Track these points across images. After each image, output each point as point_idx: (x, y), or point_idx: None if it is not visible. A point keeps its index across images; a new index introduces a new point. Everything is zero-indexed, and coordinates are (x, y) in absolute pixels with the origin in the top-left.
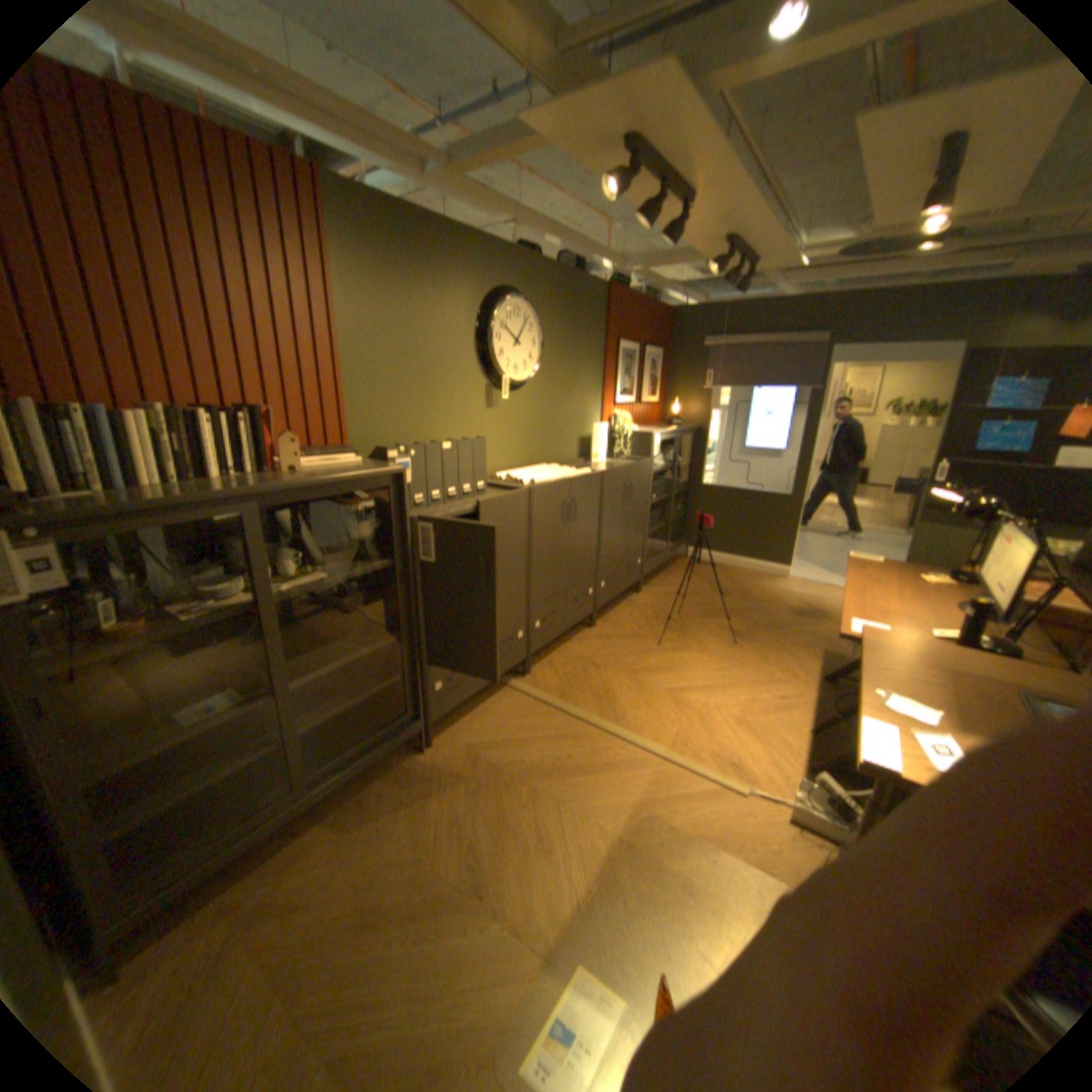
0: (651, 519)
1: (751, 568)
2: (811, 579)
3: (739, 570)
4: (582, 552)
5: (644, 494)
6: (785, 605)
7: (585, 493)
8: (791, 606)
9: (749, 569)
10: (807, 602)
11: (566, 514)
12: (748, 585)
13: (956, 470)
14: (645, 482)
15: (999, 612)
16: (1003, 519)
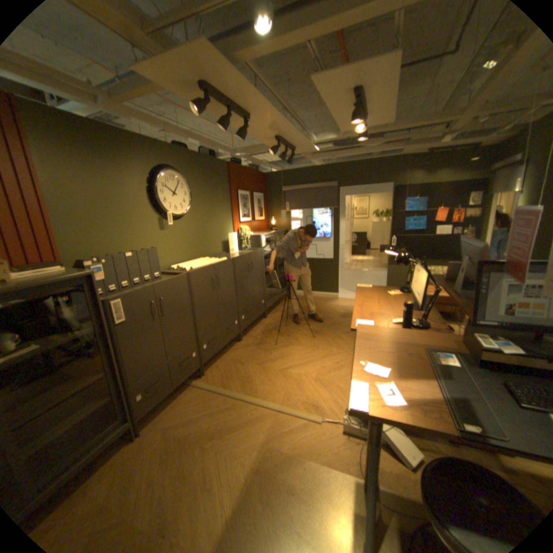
0: (266, 279)
1: (320, 296)
2: (348, 298)
3: (315, 298)
4: (227, 302)
5: (259, 267)
6: (336, 313)
7: (223, 271)
8: (339, 313)
9: (319, 297)
10: (346, 310)
11: (214, 284)
12: (319, 306)
13: (398, 240)
14: (259, 261)
15: (416, 307)
16: (413, 262)
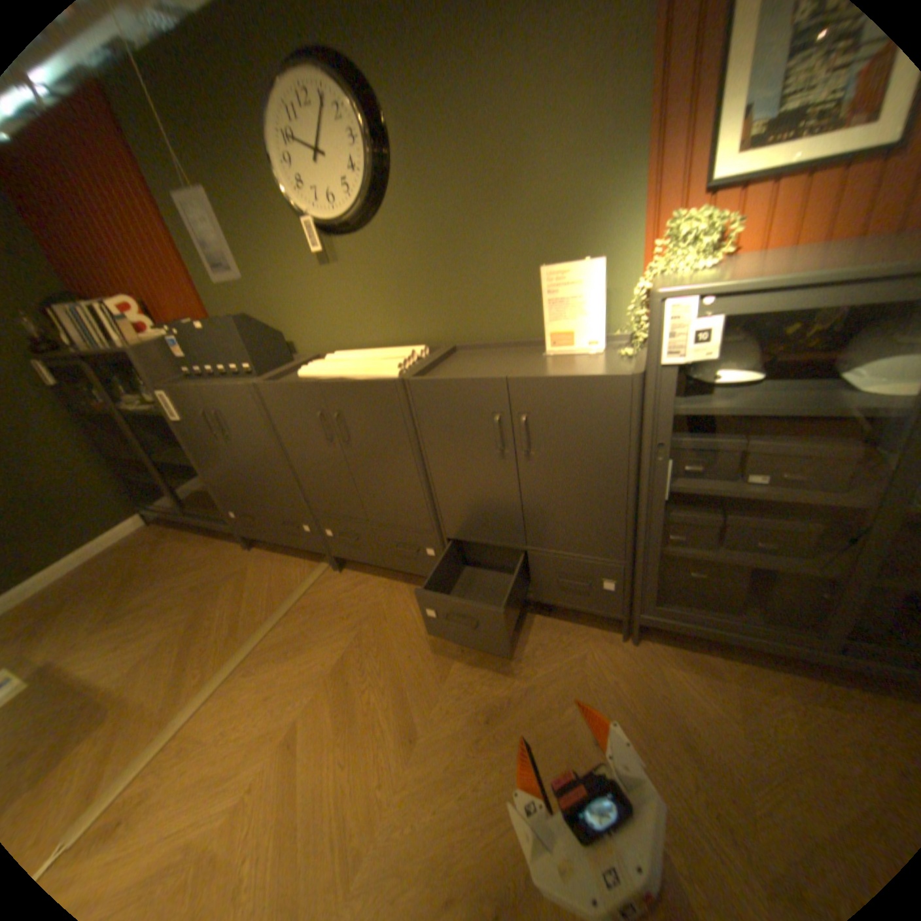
0: (724, 529)
1: None
2: None
3: None
4: (384, 491)
5: (600, 455)
6: None
7: (358, 409)
8: None
9: None
10: None
11: (327, 430)
12: None
13: None
14: (600, 427)
15: None
16: None
